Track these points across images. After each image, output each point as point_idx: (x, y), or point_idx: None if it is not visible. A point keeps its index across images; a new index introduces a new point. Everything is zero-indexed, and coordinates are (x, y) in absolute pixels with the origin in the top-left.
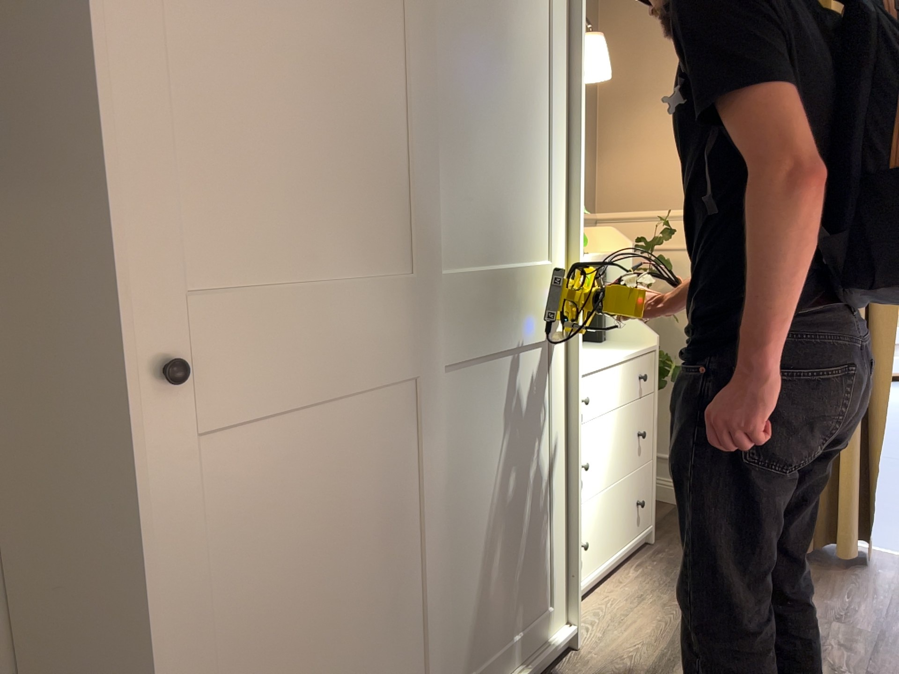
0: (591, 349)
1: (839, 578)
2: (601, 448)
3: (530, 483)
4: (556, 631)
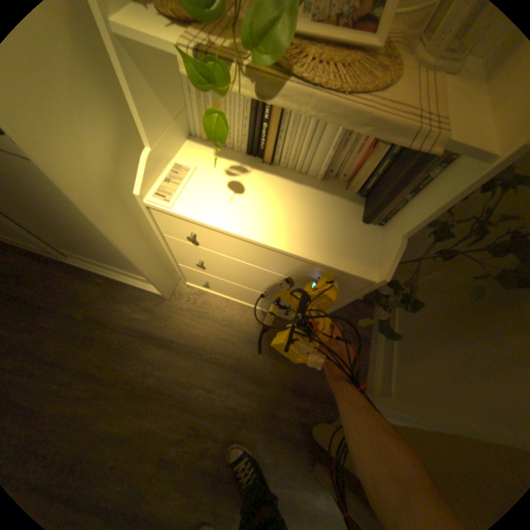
0: (318, 213)
1: (301, 458)
2: (230, 268)
3: (83, 231)
4: (152, 285)
